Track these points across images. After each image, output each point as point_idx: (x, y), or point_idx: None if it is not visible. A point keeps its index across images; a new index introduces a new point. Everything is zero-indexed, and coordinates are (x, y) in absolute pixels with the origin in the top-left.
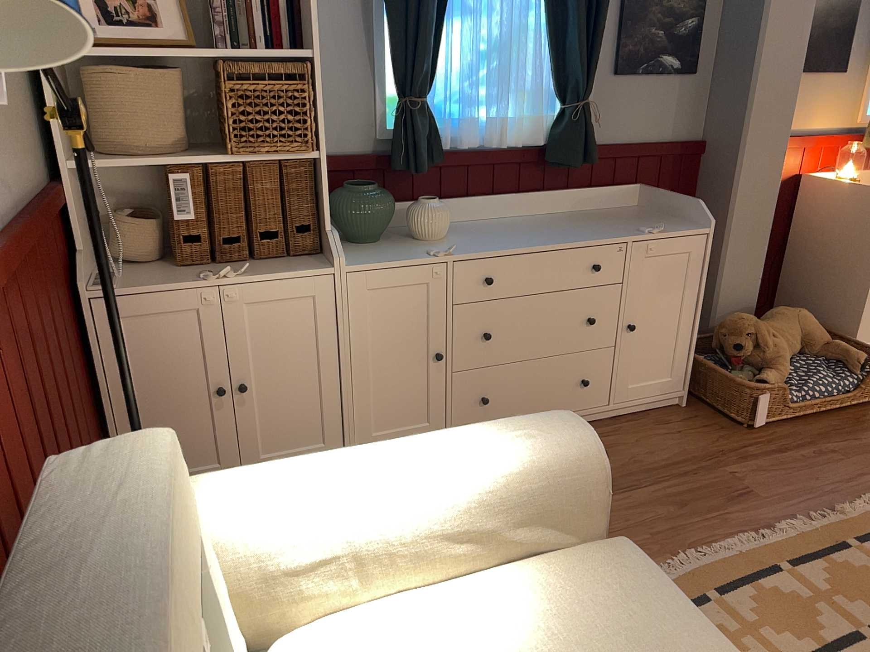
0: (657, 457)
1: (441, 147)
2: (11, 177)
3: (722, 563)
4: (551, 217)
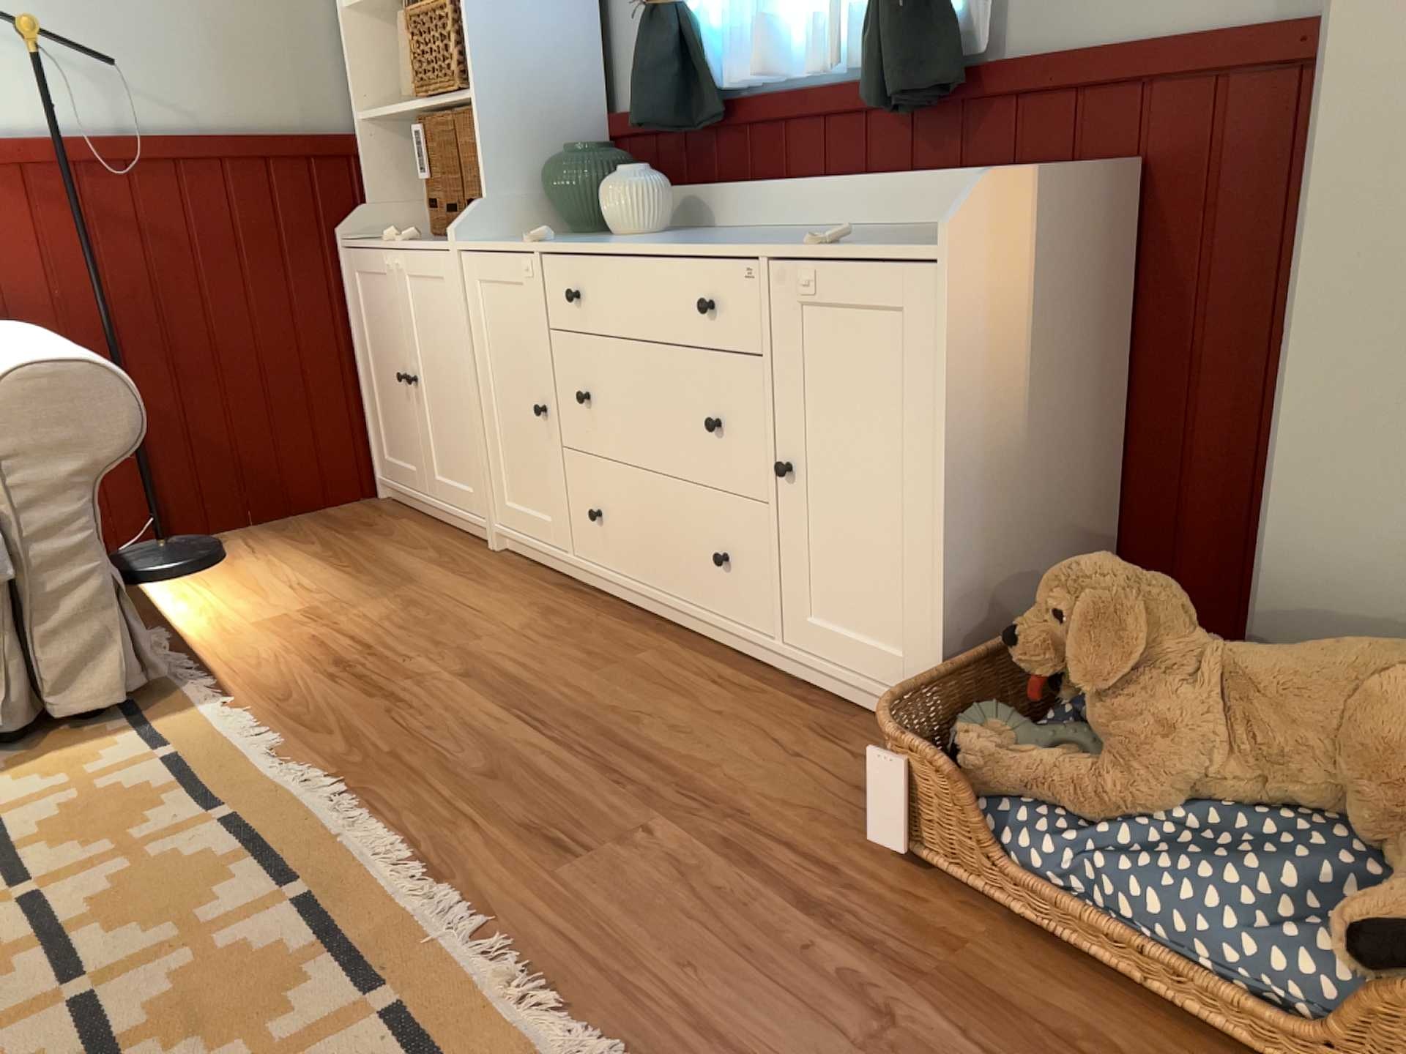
0: (662, 740)
1: (714, 87)
2: (218, 110)
3: (307, 818)
4: (873, 228)
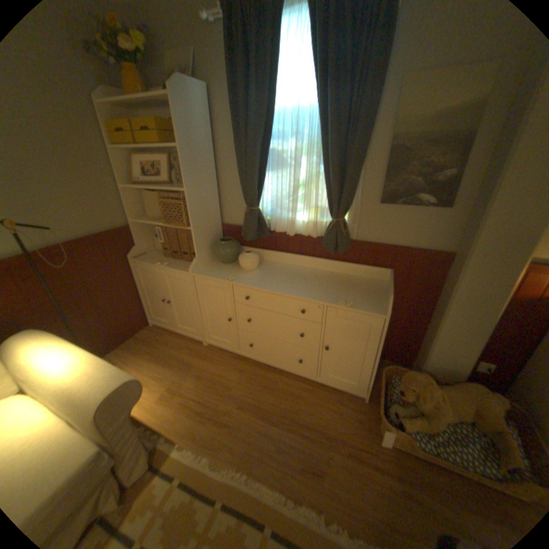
0: (308, 419)
1: (268, 229)
2: (81, 226)
3: (246, 496)
4: (323, 273)
